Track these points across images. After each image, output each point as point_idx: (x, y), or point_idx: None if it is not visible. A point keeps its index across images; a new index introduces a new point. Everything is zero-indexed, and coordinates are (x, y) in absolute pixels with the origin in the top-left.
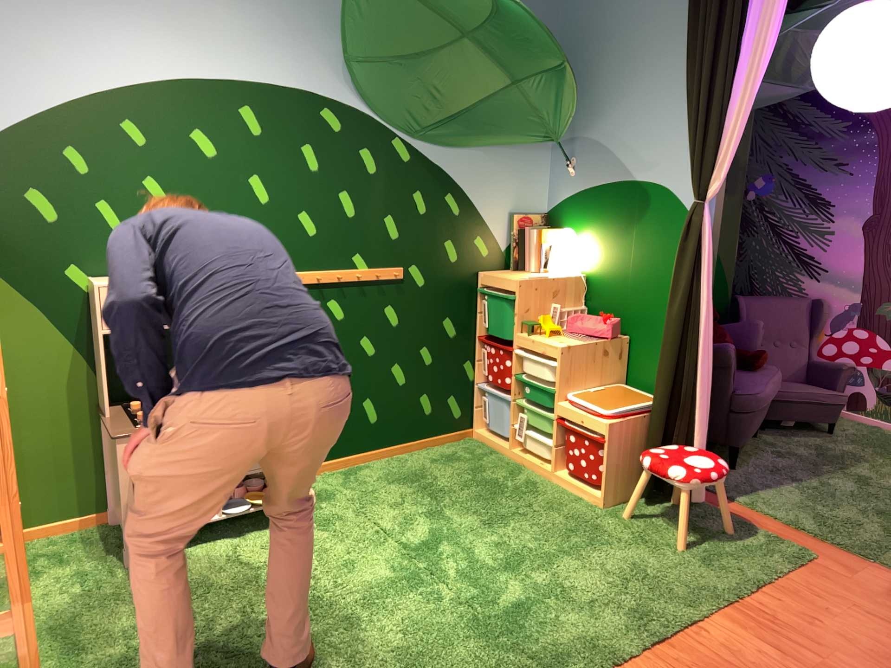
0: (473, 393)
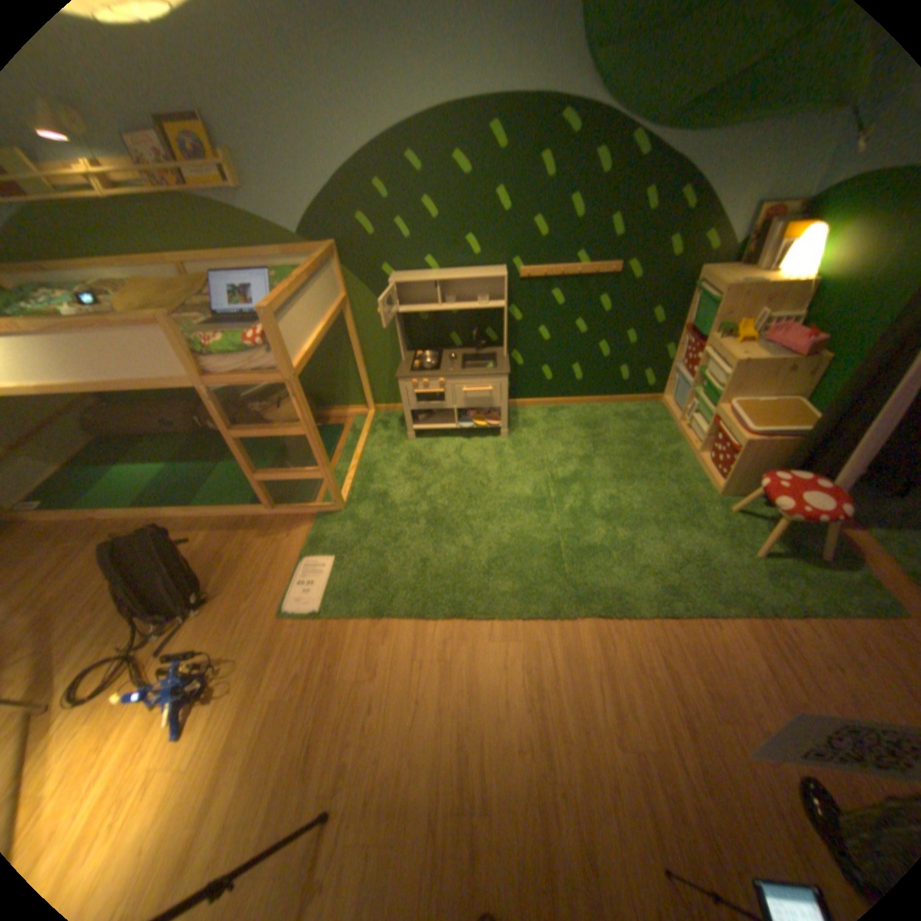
0: (669, 370)
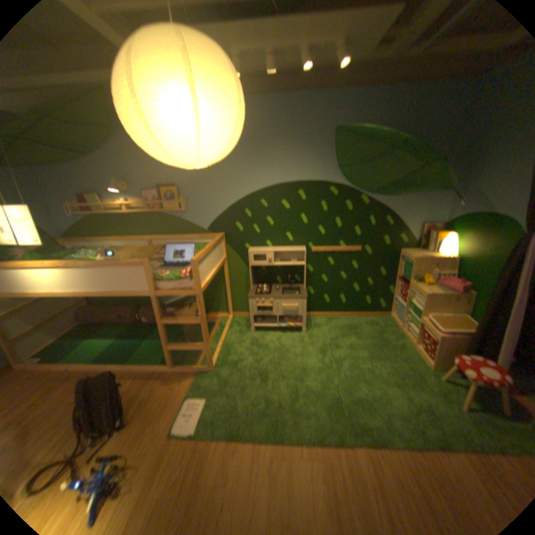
0: (392, 299)
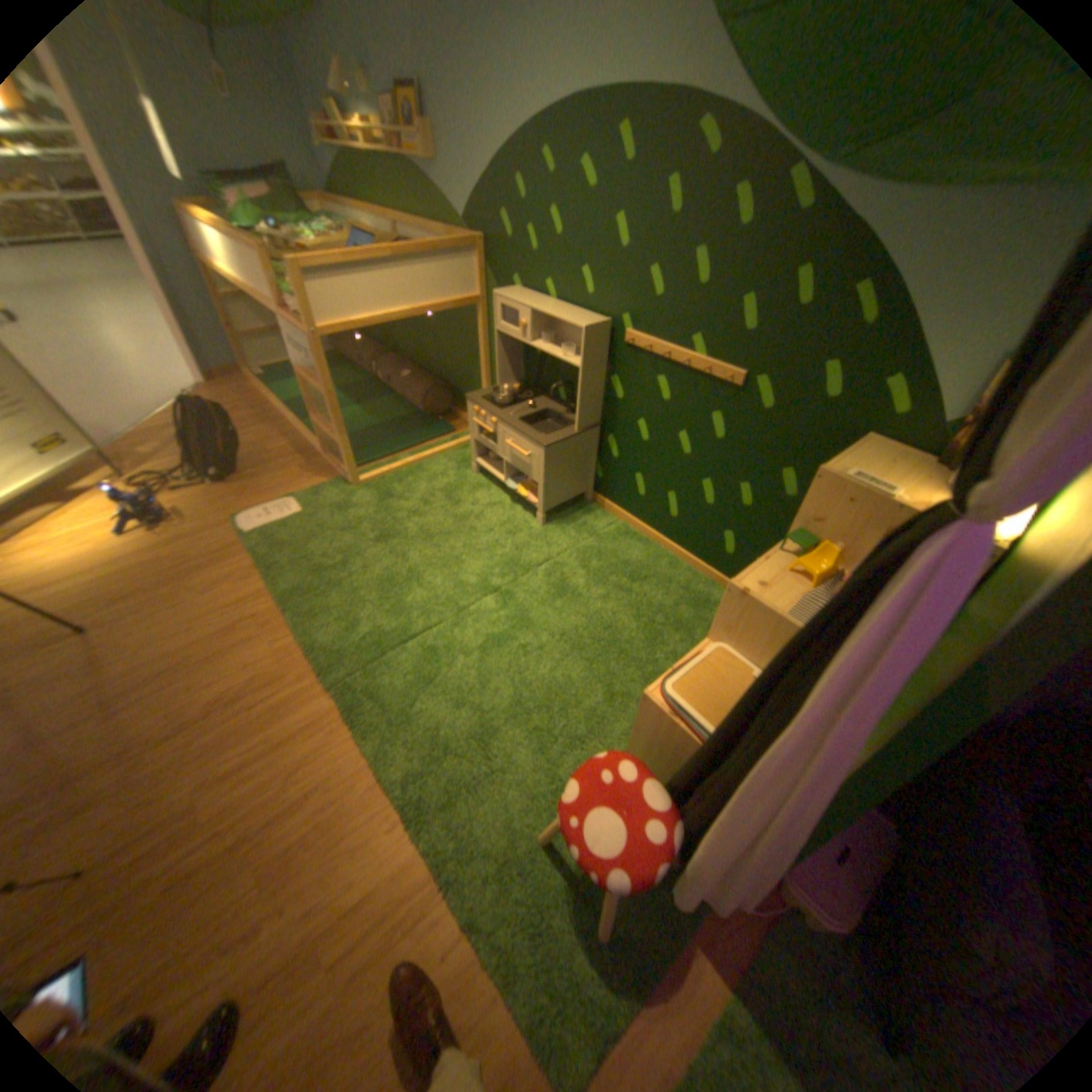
0: None
